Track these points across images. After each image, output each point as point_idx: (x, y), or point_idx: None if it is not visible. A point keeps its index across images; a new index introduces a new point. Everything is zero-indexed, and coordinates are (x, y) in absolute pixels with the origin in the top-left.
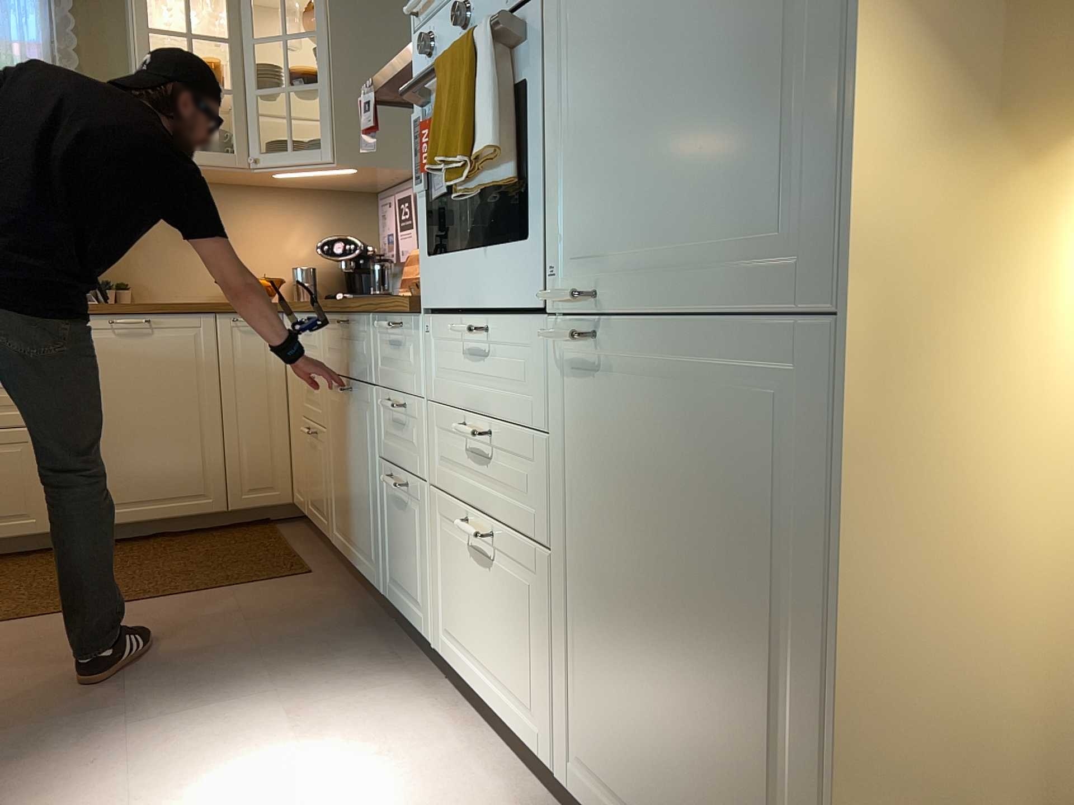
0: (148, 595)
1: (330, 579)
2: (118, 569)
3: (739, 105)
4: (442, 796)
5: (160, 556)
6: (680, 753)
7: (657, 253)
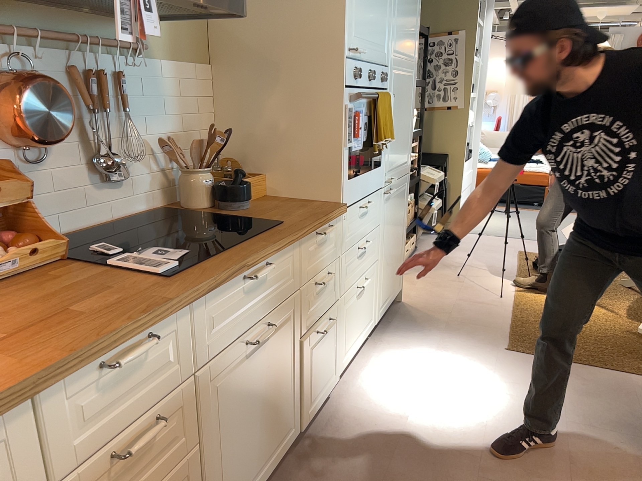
0: None
1: None
2: None
3: (405, 137)
4: (388, 362)
5: None
6: (393, 269)
7: (397, 166)
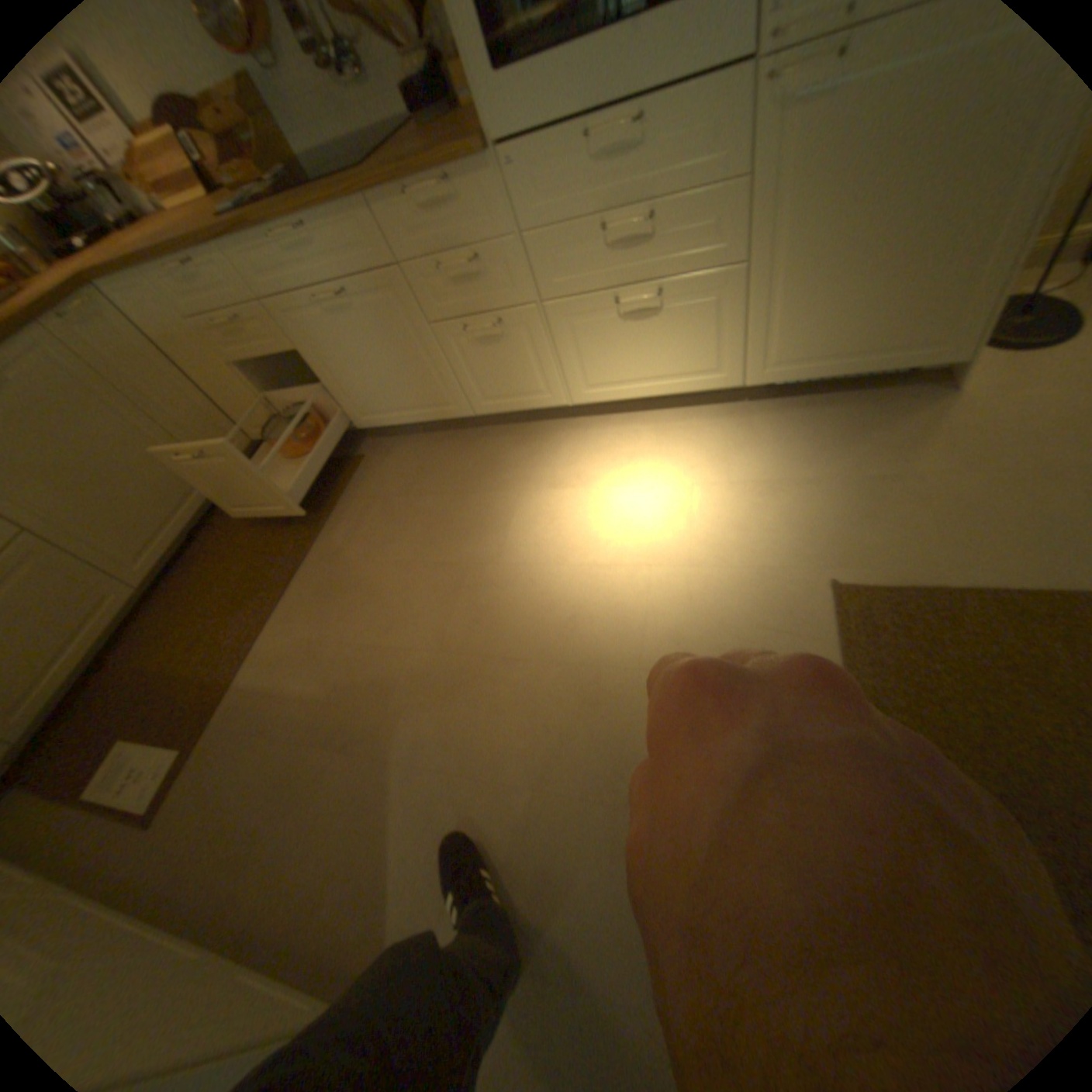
0: (305, 545)
1: (384, 449)
2: (234, 561)
3: None
4: (680, 441)
5: (238, 536)
6: (880, 300)
7: None
